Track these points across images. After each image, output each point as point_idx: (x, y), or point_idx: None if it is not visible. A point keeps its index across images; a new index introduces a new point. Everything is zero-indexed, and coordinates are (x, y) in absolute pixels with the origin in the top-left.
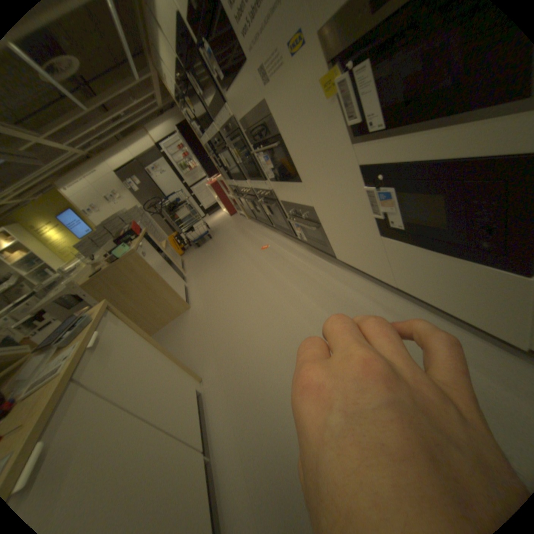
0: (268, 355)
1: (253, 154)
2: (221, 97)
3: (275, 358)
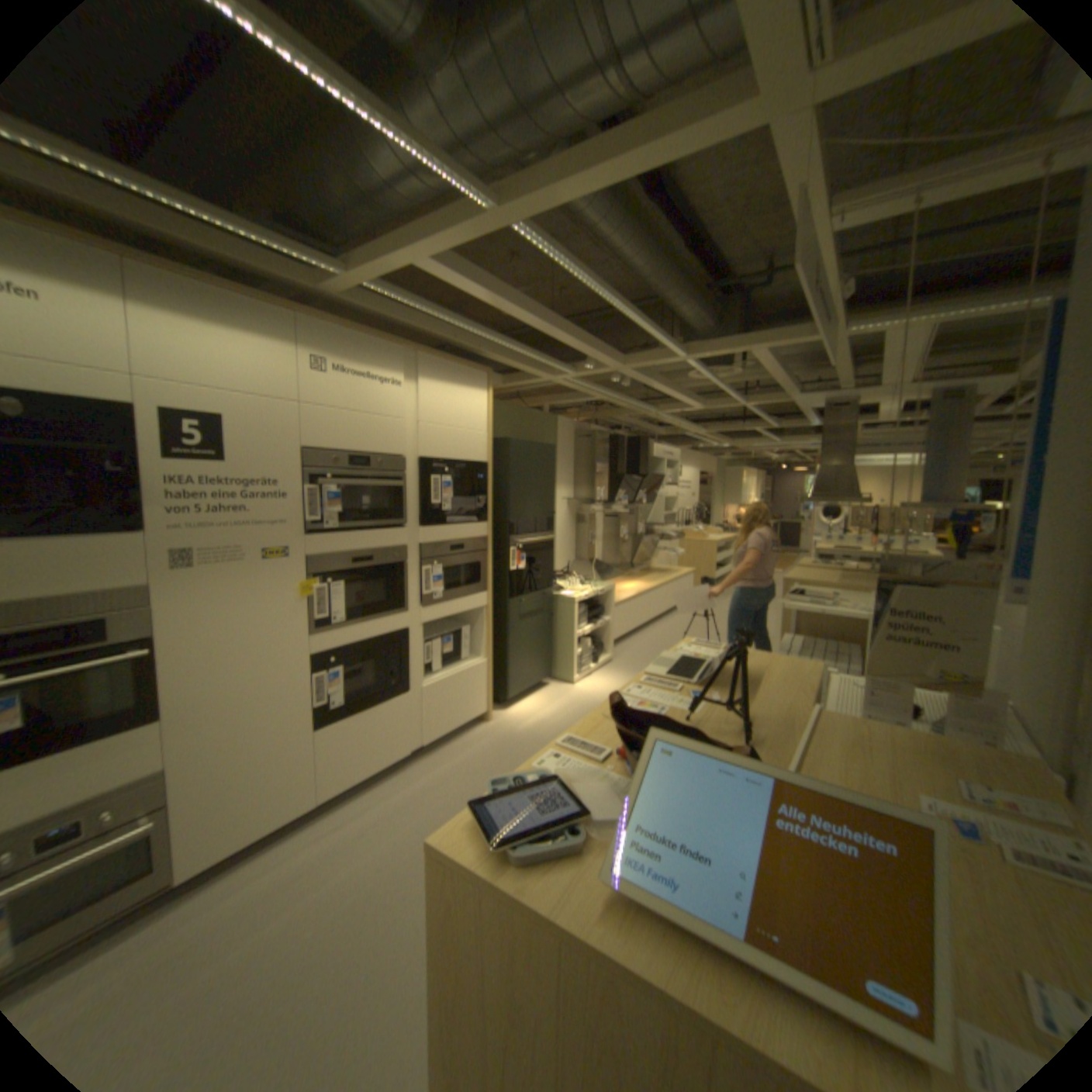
0: (377, 980)
1: None
2: None
3: (387, 960)
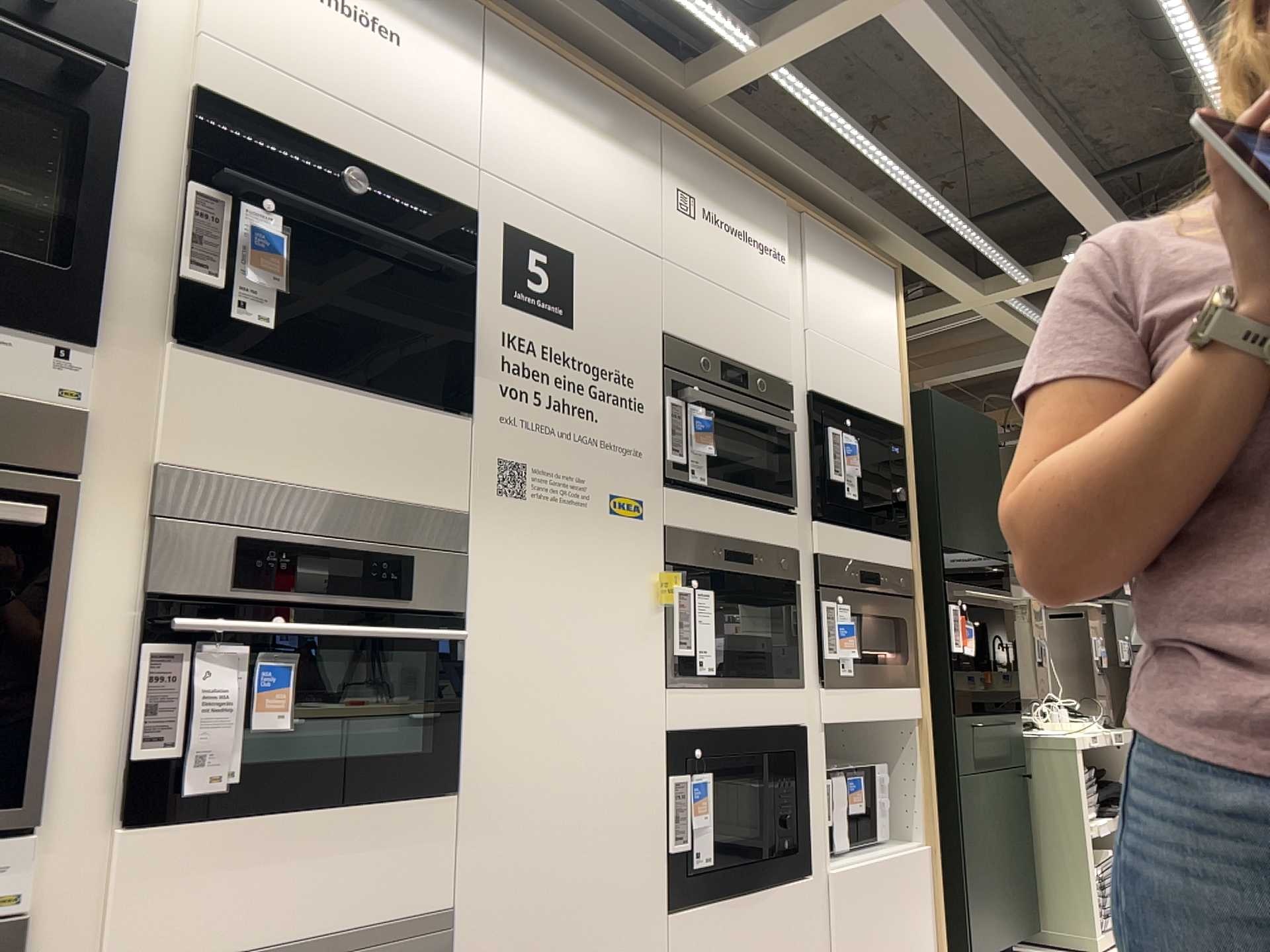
0: None
1: (43, 644)
2: (73, 307)
3: None
